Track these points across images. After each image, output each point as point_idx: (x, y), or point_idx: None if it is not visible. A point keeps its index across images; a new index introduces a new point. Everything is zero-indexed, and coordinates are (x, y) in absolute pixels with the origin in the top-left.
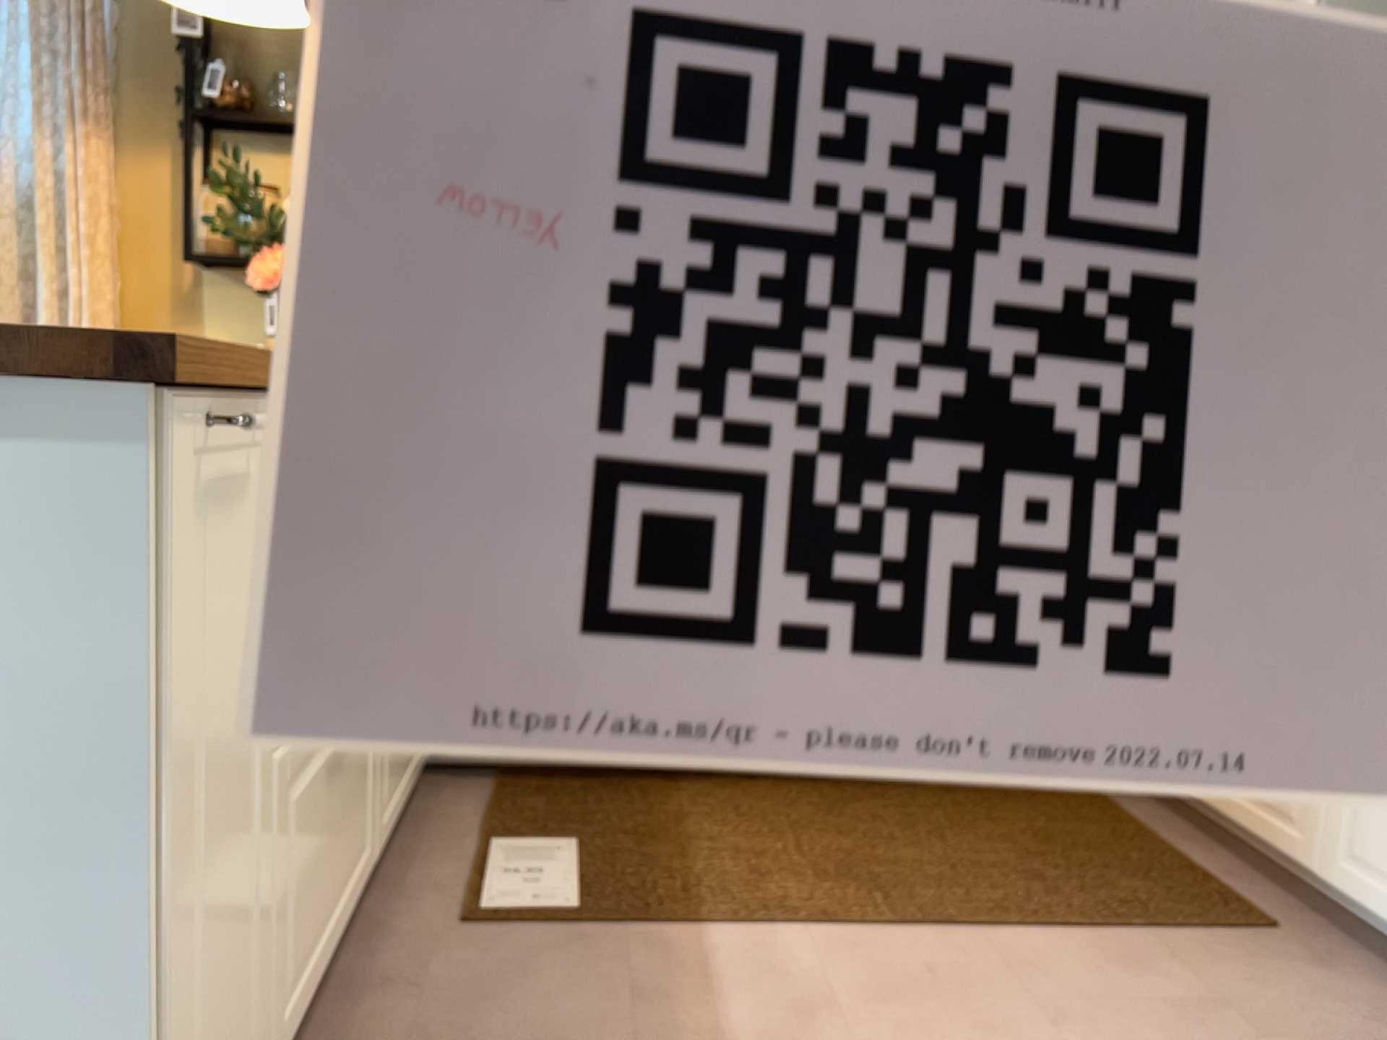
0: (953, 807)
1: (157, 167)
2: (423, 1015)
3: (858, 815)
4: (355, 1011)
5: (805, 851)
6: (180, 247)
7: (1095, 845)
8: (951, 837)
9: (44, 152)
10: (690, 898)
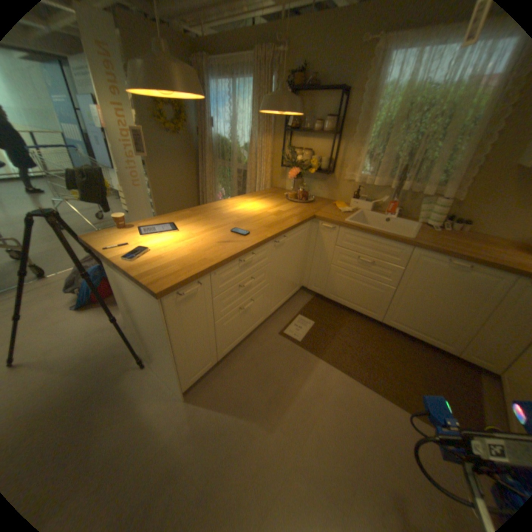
0: (420, 356)
1: (280, 141)
2: (260, 351)
3: (388, 346)
4: (251, 344)
5: (363, 350)
6: (282, 160)
7: (455, 393)
8: (408, 366)
9: (257, 141)
10: (325, 350)
